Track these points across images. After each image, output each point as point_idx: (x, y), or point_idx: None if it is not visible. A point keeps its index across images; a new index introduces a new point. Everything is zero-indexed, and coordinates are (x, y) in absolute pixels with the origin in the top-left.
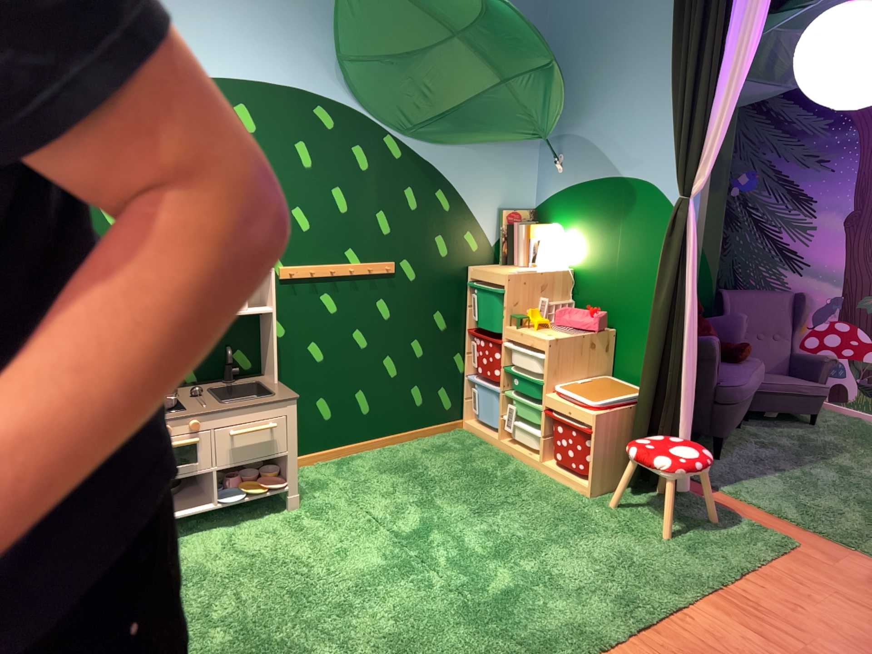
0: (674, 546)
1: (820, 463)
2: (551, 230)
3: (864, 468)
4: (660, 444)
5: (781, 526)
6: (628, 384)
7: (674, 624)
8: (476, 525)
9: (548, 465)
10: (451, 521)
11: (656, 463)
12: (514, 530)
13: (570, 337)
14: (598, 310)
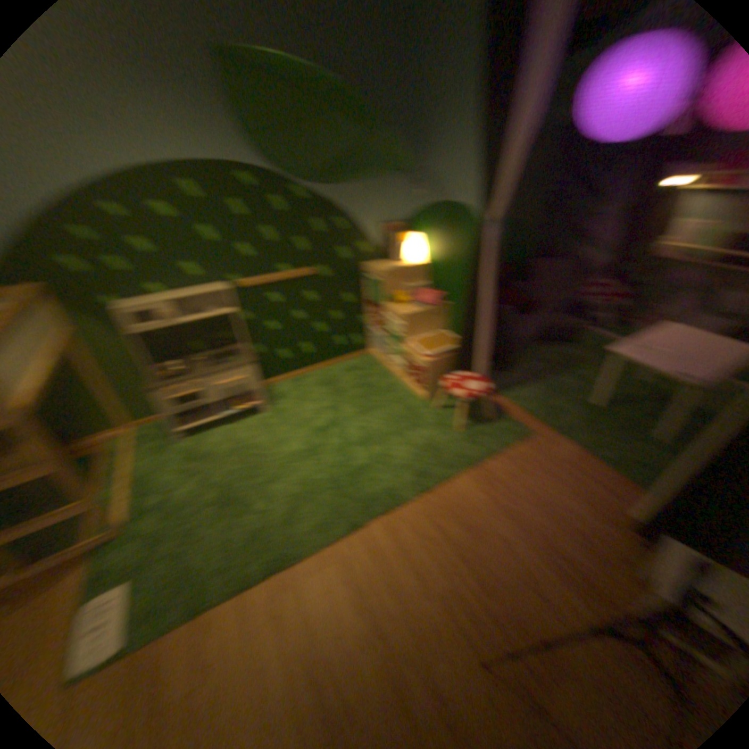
0: (464, 438)
1: (572, 376)
2: (417, 239)
3: (599, 379)
4: (465, 379)
5: (532, 423)
6: (457, 338)
7: (446, 490)
8: (361, 422)
9: (410, 382)
10: (348, 420)
11: (457, 395)
12: (380, 426)
13: (421, 313)
14: (444, 290)
